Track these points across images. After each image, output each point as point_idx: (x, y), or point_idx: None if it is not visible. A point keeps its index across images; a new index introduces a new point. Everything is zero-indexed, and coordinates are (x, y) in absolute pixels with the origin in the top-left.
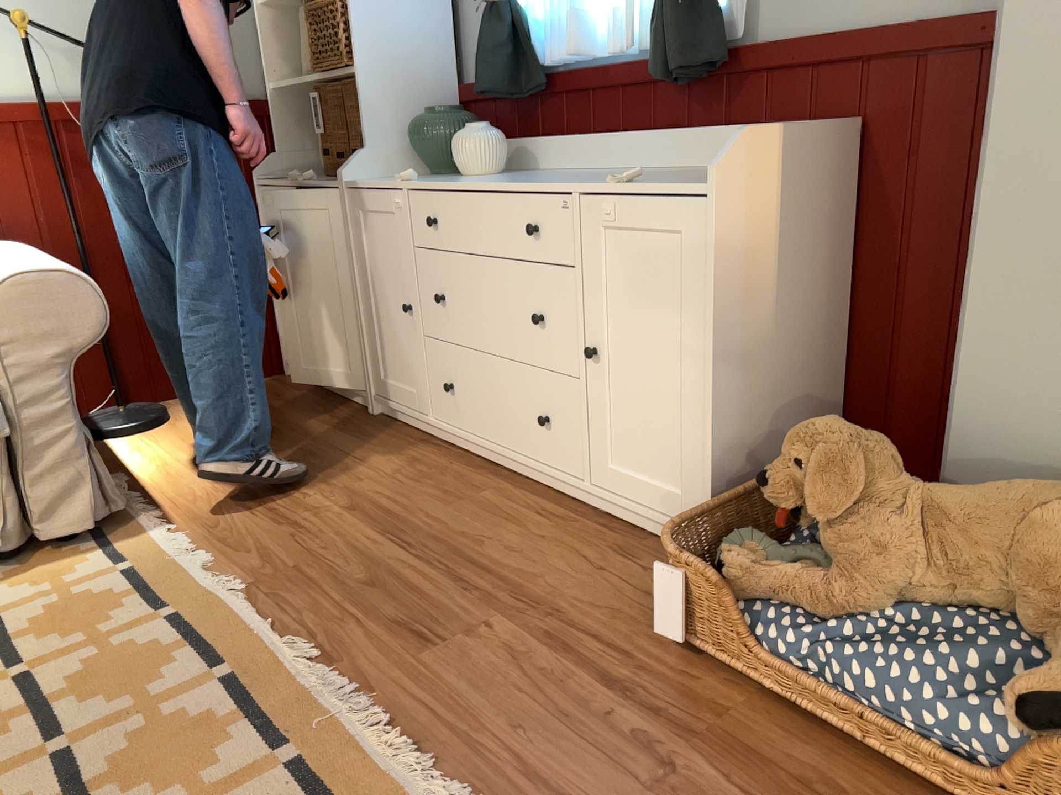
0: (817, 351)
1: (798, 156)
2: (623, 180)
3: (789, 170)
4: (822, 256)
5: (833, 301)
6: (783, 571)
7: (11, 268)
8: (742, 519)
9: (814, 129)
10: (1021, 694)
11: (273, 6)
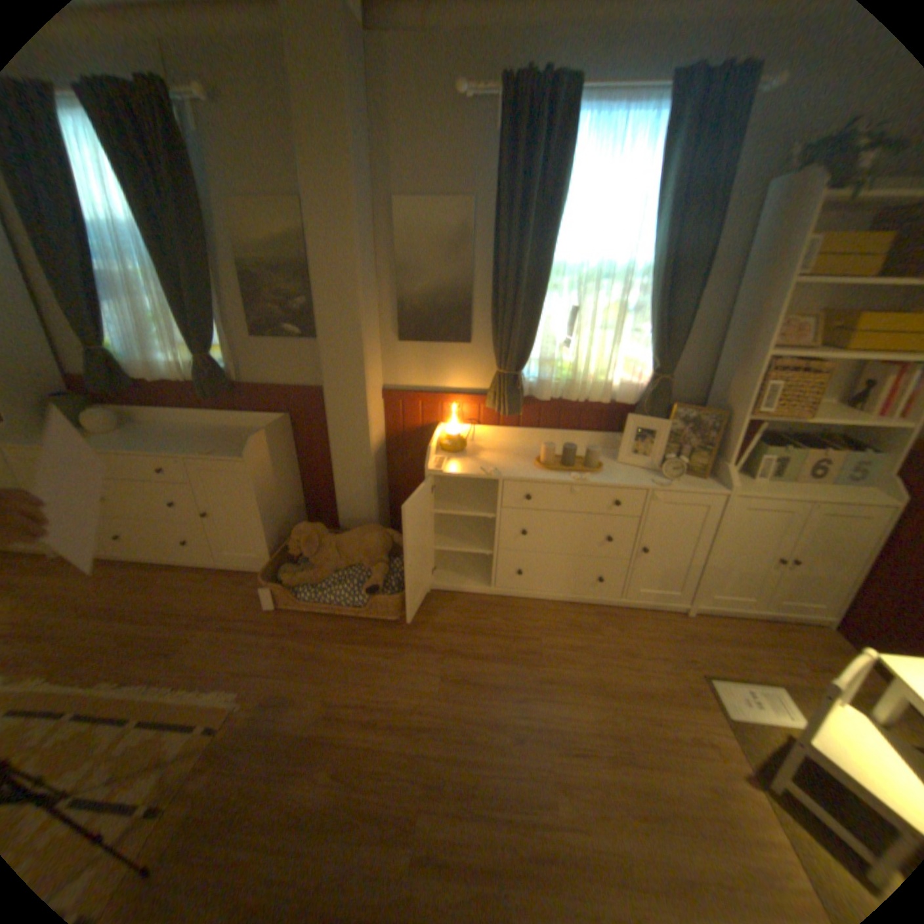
0: (293, 491)
1: (272, 435)
2: (205, 454)
3: (269, 434)
4: (287, 462)
5: (294, 473)
6: (301, 576)
7: None
8: (281, 557)
9: (276, 424)
10: (366, 587)
11: None
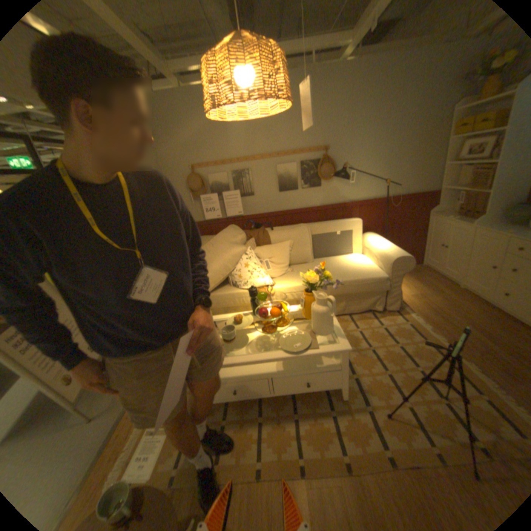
0: None
1: None
2: None
3: None
4: None
5: None
6: None
7: (392, 251)
8: None
9: None
10: None
11: (451, 162)
